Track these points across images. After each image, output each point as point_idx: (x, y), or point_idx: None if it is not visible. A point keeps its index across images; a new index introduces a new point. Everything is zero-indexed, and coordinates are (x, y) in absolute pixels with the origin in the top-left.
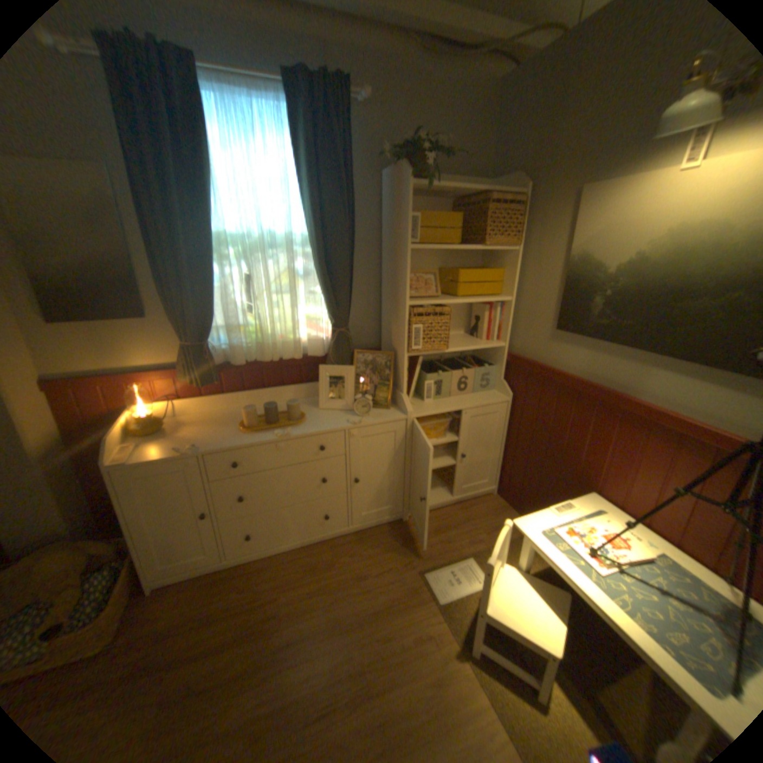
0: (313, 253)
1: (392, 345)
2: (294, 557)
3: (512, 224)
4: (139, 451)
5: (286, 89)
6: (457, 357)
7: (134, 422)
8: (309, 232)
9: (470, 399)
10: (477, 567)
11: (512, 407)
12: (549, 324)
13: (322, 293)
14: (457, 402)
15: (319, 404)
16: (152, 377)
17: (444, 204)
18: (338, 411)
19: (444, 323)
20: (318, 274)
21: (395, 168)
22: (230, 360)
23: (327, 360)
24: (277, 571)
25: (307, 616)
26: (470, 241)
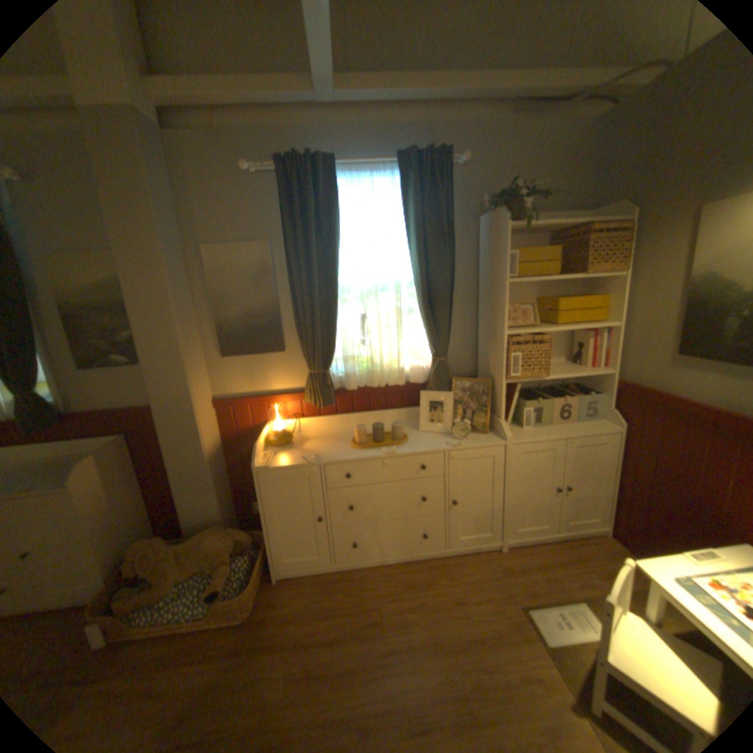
0: (417, 293)
1: (490, 372)
2: (395, 572)
3: (617, 250)
4: (277, 458)
5: (399, 166)
6: (559, 384)
7: (273, 435)
8: (415, 275)
9: (575, 428)
10: (592, 614)
11: (628, 439)
12: (670, 348)
13: (424, 327)
14: (560, 430)
15: (418, 427)
16: (286, 399)
17: (541, 238)
18: (437, 433)
19: (544, 350)
20: (421, 310)
21: (492, 213)
22: (345, 386)
23: (427, 387)
24: (379, 582)
25: (409, 630)
26: (570, 270)
